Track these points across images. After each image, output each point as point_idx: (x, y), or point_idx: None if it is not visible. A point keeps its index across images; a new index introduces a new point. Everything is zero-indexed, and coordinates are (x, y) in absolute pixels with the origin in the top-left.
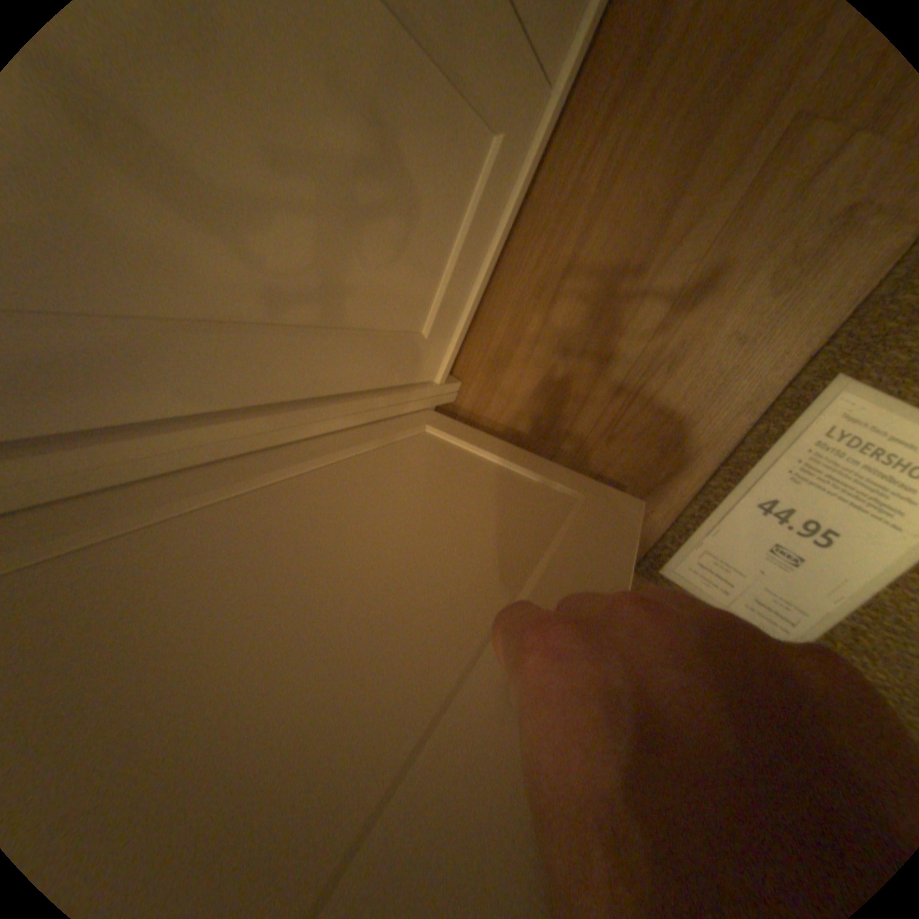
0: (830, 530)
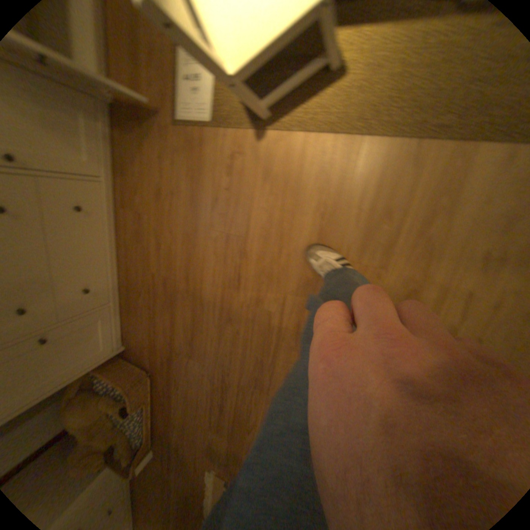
0: (194, 74)
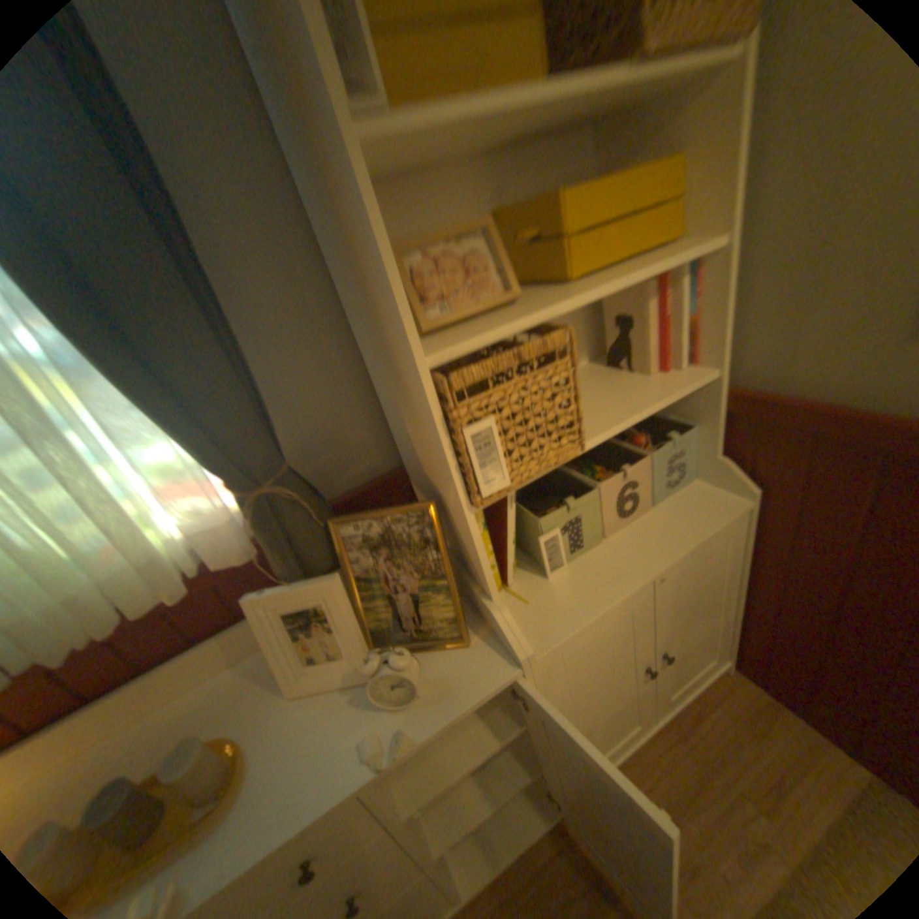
0: None
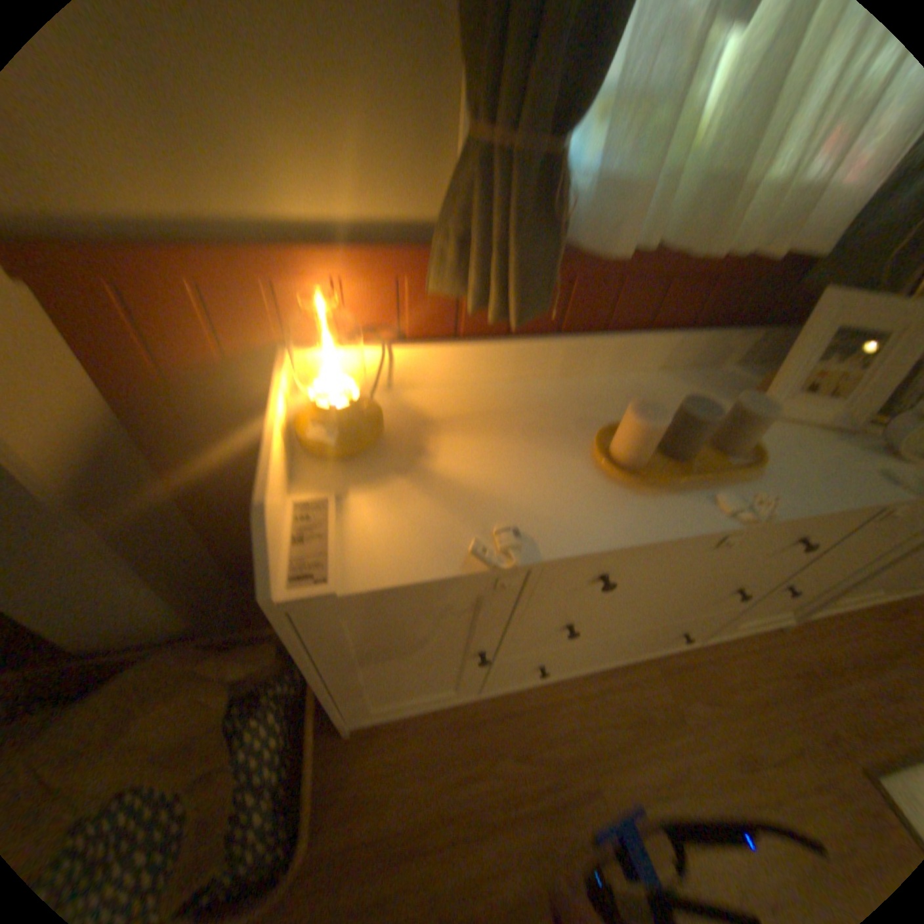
0: None
